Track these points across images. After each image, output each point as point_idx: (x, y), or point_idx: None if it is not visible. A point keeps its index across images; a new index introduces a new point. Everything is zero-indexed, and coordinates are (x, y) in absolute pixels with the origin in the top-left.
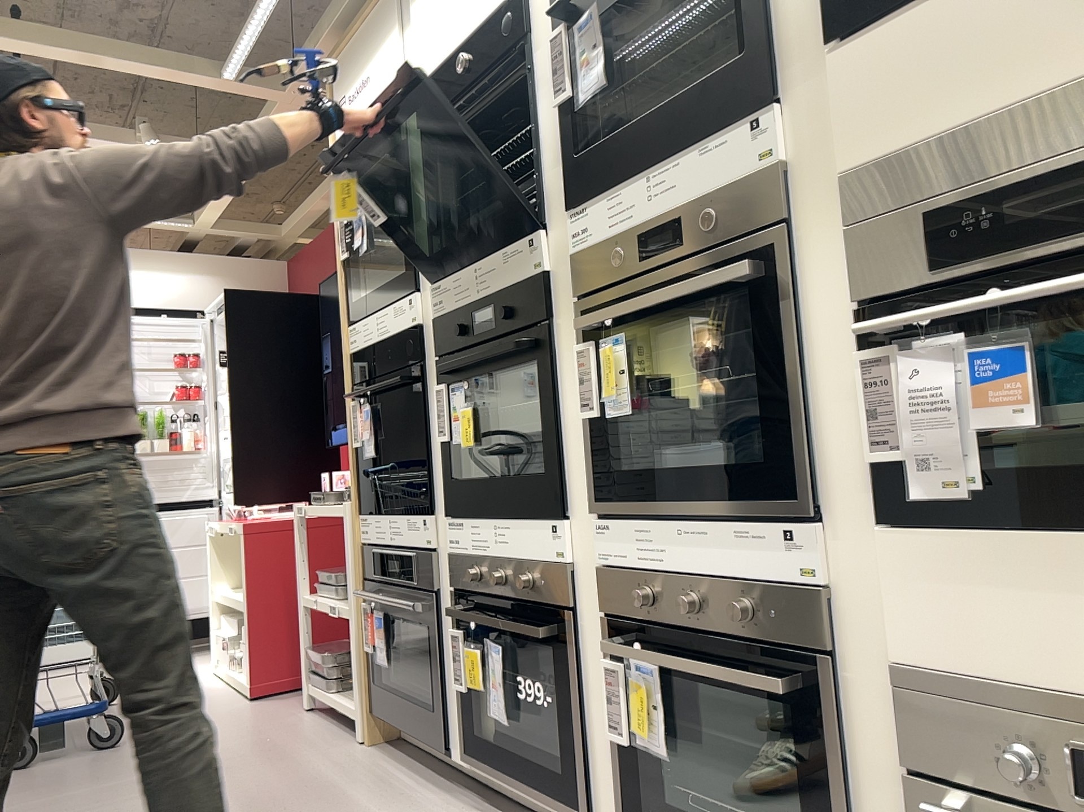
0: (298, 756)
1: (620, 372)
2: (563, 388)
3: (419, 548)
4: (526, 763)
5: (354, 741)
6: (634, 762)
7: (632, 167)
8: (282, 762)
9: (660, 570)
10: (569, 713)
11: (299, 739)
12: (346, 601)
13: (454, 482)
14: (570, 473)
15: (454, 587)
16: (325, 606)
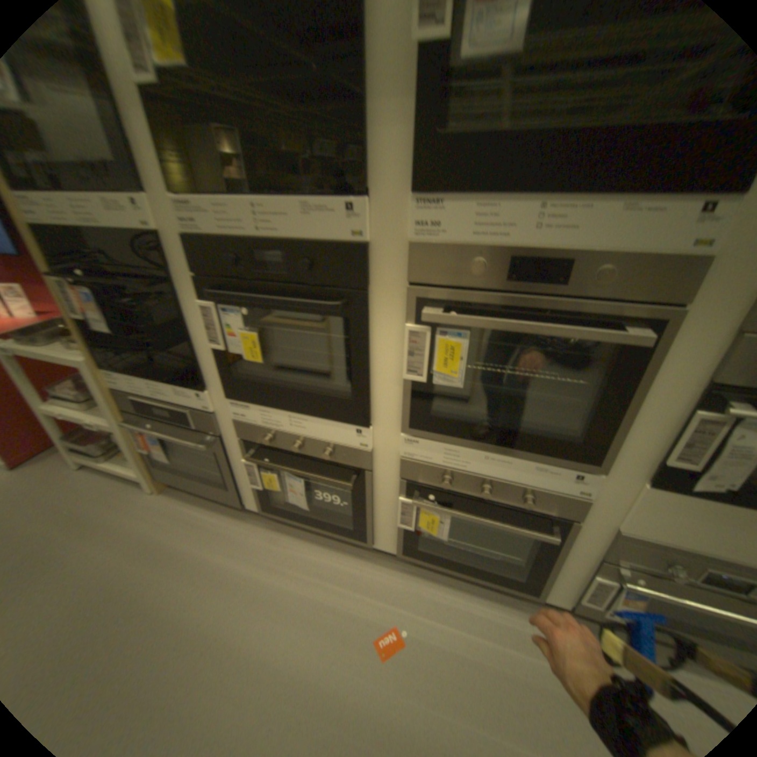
0: (105, 525)
1: (463, 363)
2: (376, 345)
3: (192, 409)
4: (319, 522)
5: (142, 495)
6: (413, 534)
7: (525, 181)
8: (96, 537)
9: (461, 470)
10: (361, 510)
11: (91, 505)
12: (94, 415)
13: (233, 378)
14: (376, 401)
15: (241, 438)
16: (73, 421)
